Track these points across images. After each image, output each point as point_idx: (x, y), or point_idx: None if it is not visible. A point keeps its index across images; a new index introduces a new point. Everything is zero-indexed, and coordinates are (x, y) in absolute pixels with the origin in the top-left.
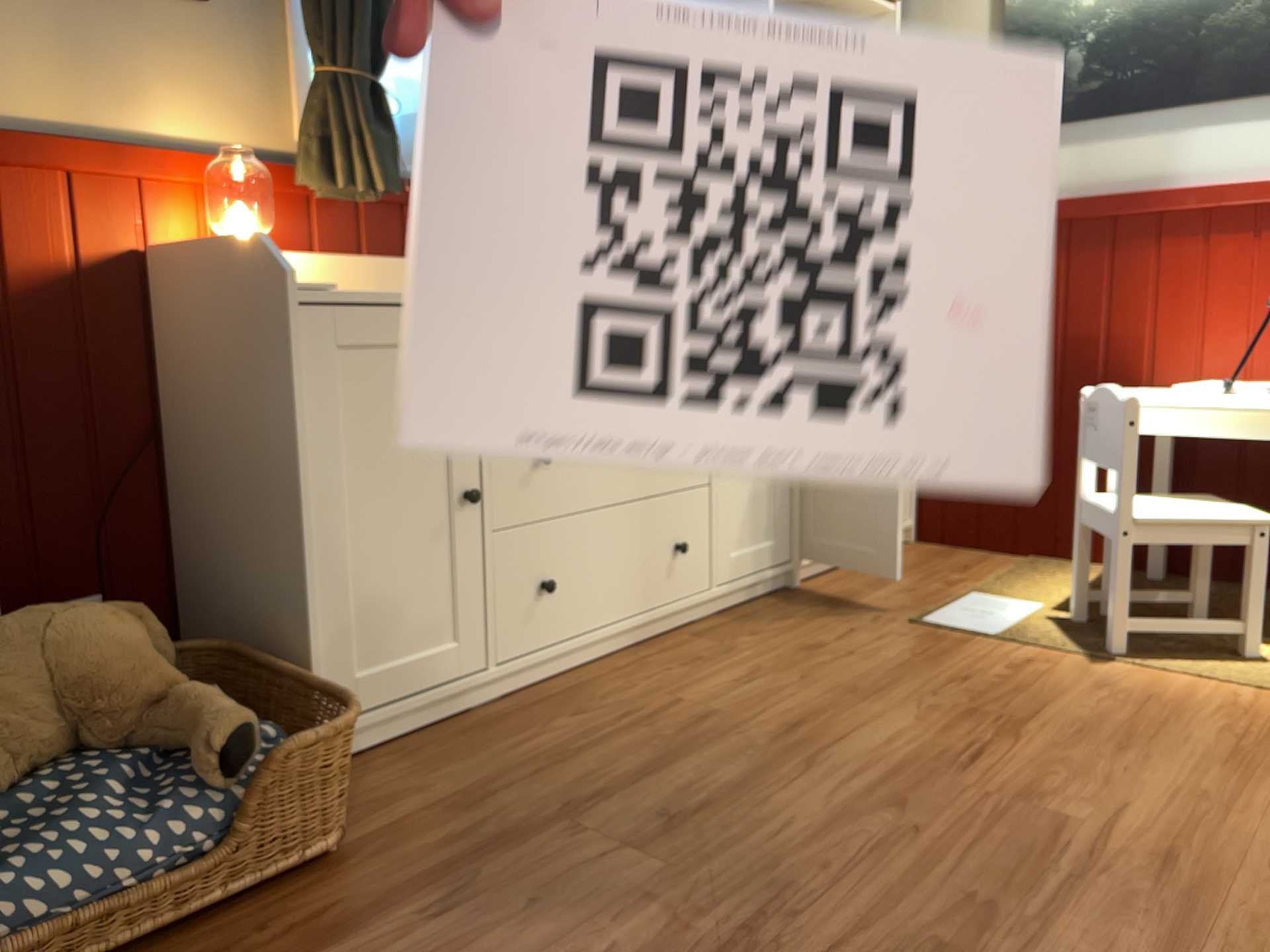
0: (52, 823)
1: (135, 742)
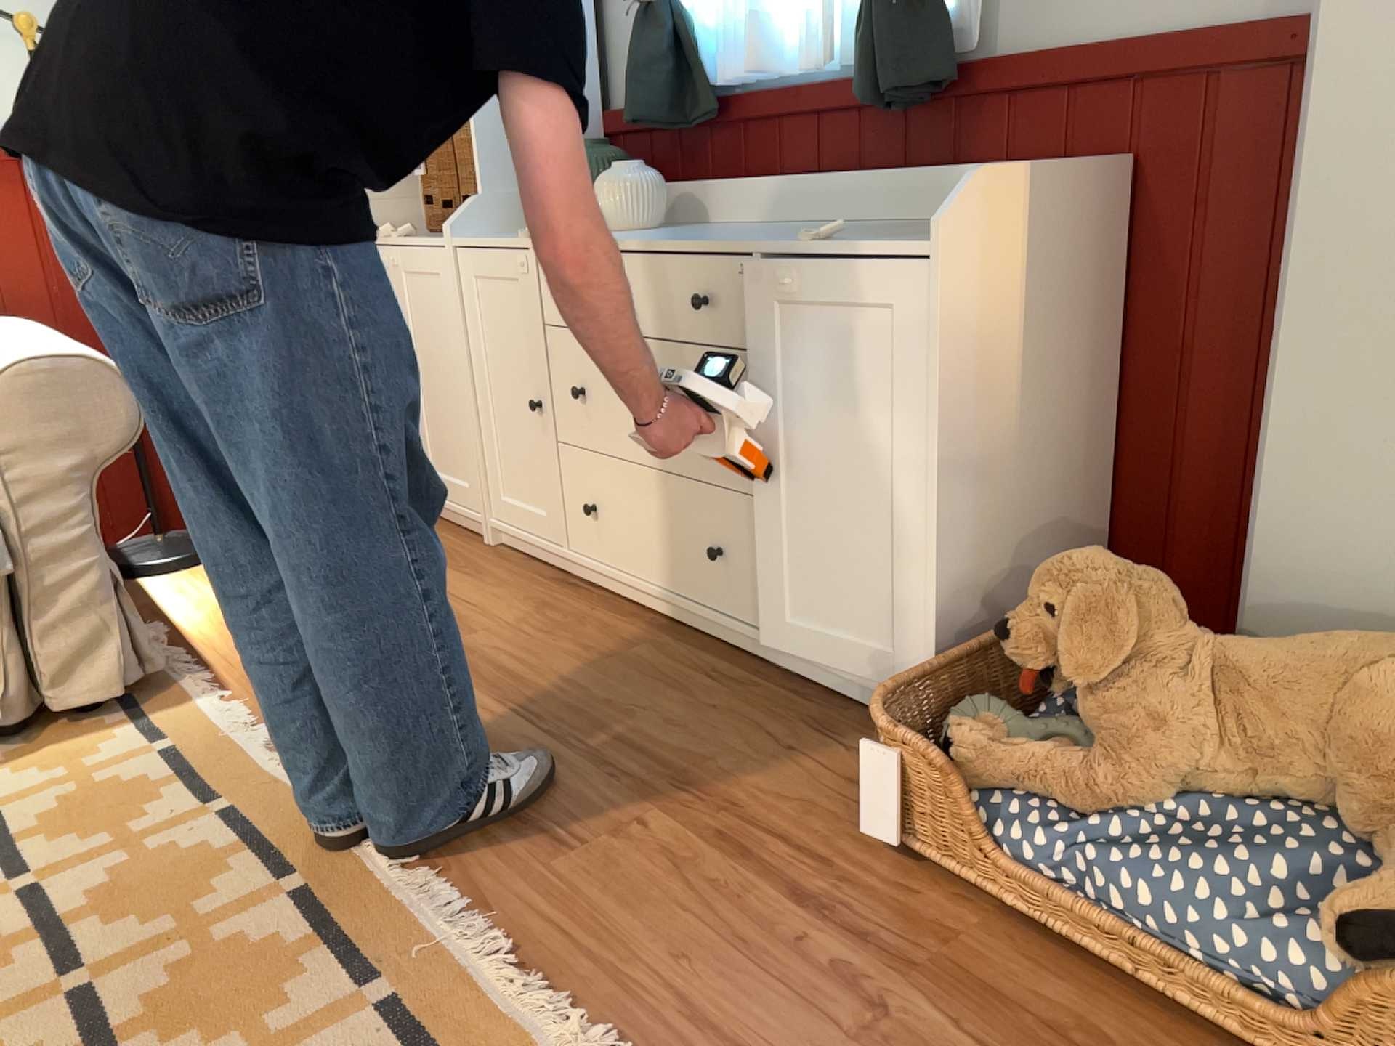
0: (1203, 849)
1: (1382, 847)
